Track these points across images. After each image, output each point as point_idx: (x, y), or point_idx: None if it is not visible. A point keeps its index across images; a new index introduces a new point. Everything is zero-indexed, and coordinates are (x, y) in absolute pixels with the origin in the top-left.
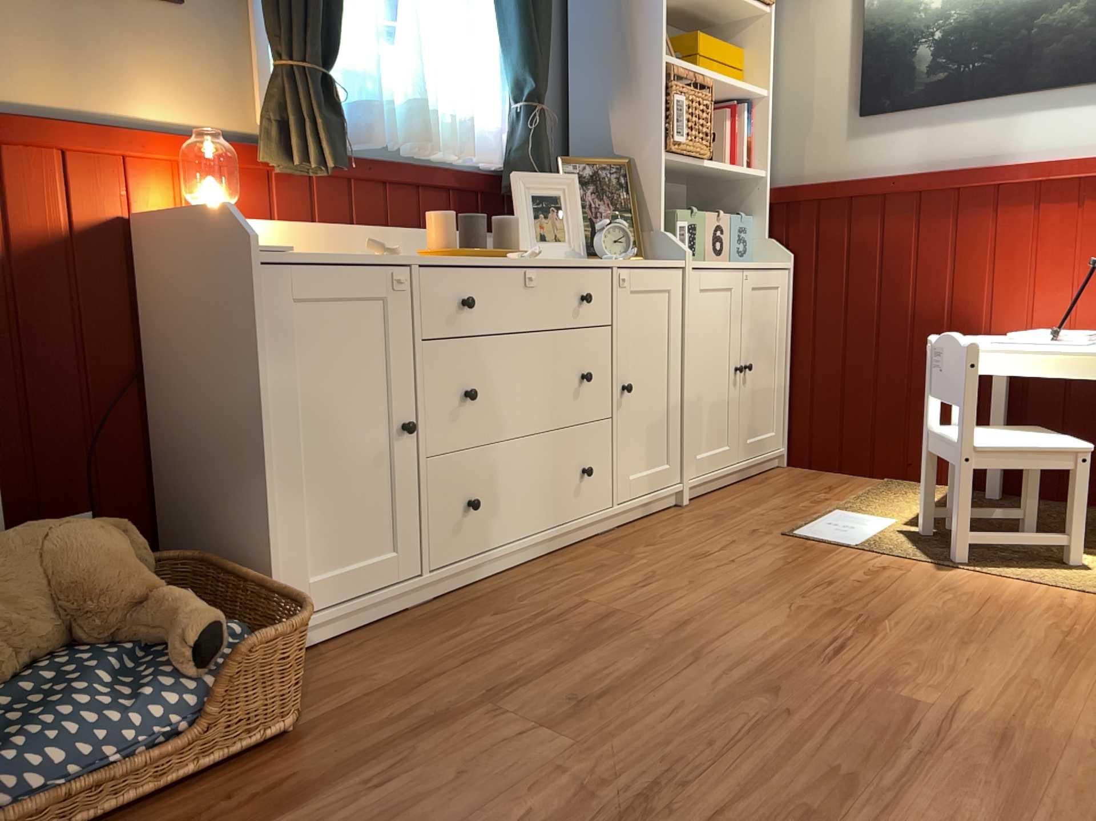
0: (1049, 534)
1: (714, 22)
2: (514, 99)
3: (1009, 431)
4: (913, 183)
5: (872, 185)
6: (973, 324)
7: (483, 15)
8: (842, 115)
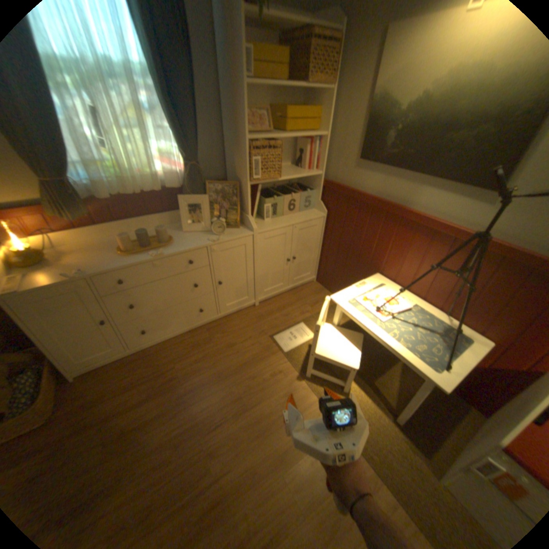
0: (339, 381)
1: (311, 88)
2: (181, 157)
3: (345, 339)
4: (371, 201)
5: (356, 195)
6: (378, 268)
7: (159, 116)
8: (354, 154)
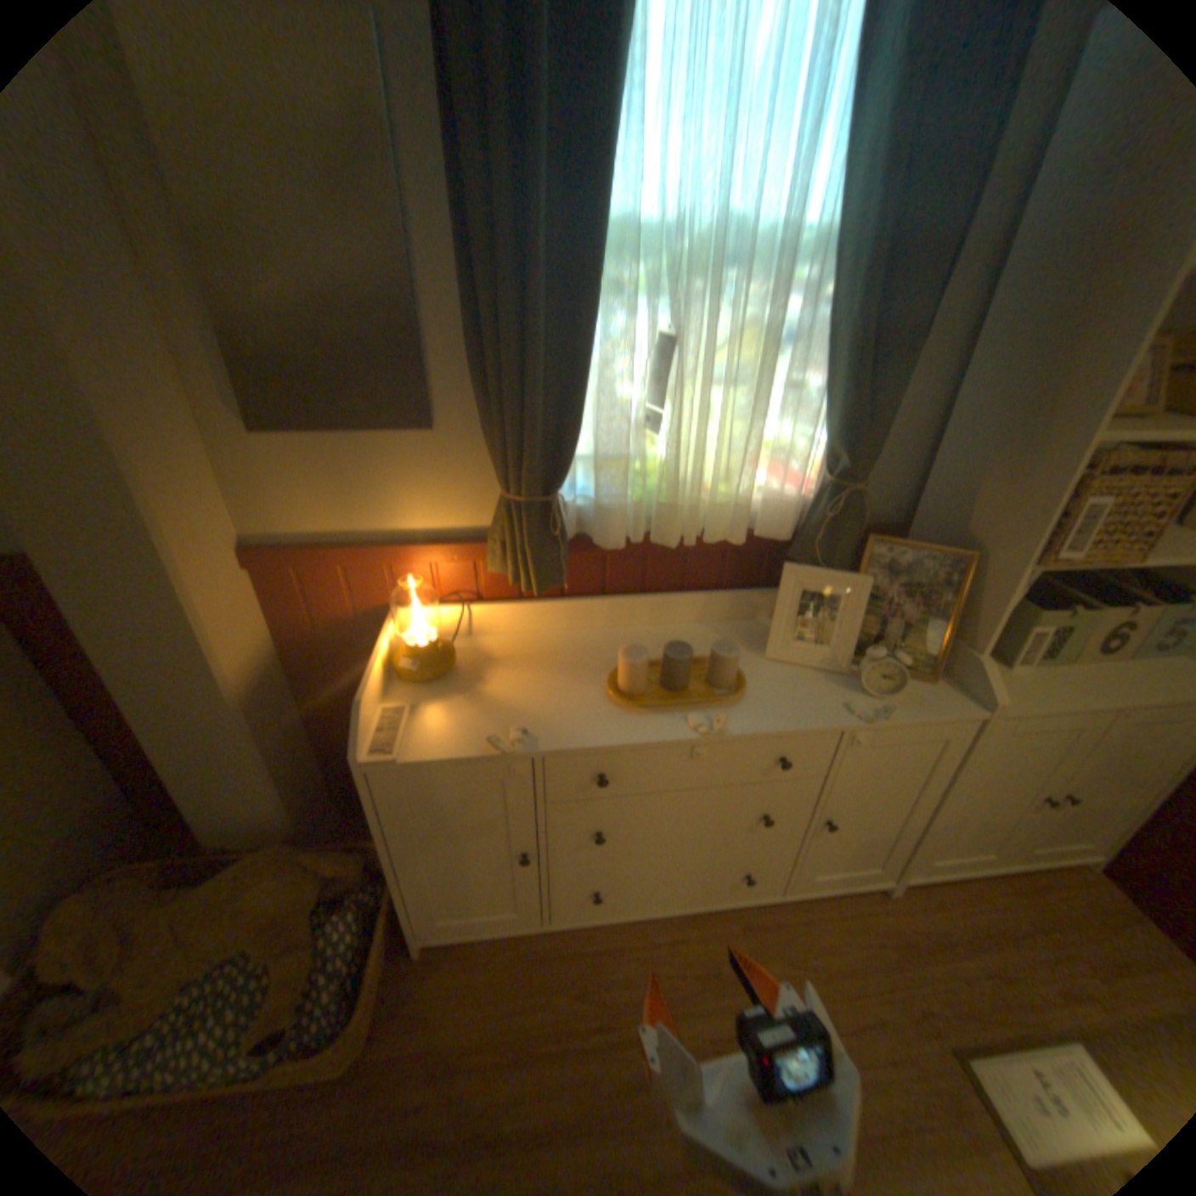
0: None
1: None
2: (829, 466)
3: None
4: None
5: None
6: None
7: (812, 360)
8: None
